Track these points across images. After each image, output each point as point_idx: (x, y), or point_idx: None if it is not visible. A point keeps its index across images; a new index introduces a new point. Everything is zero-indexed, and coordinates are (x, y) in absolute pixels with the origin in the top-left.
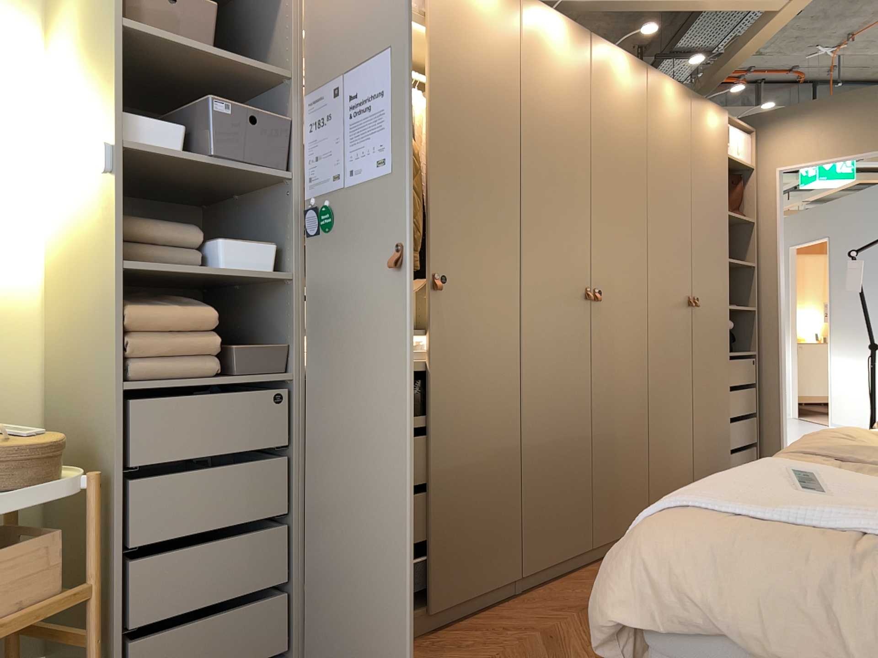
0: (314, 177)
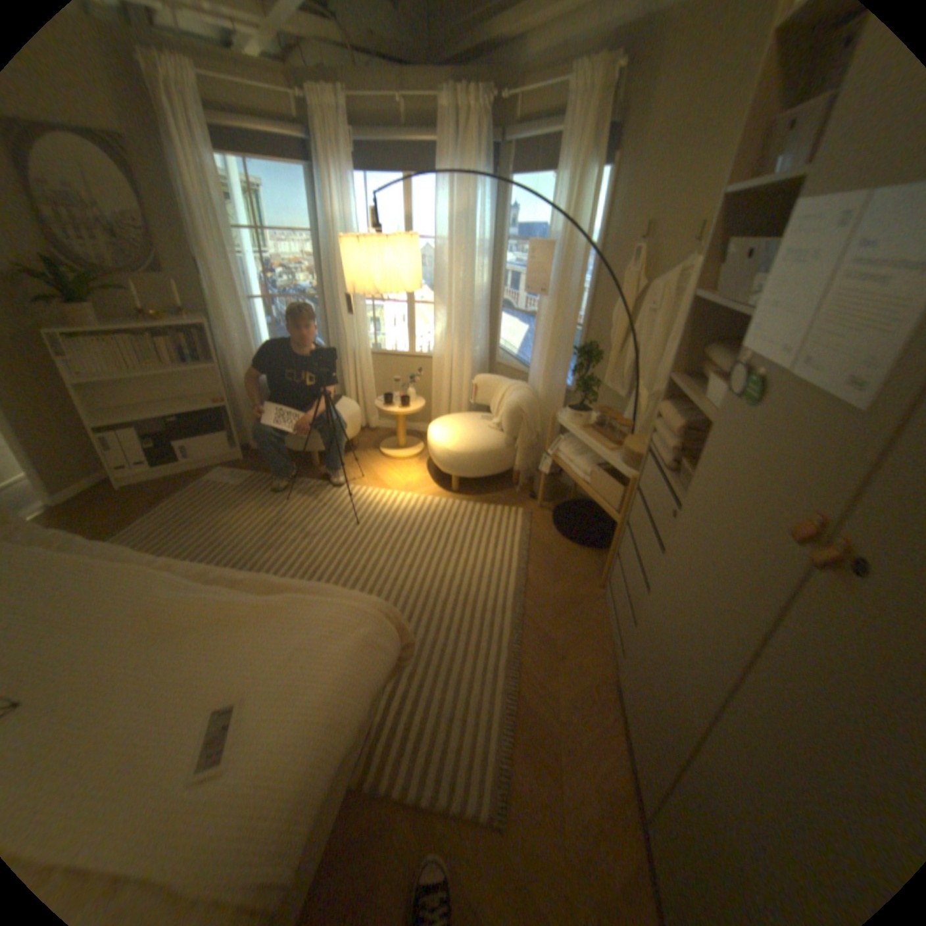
0: (767, 319)
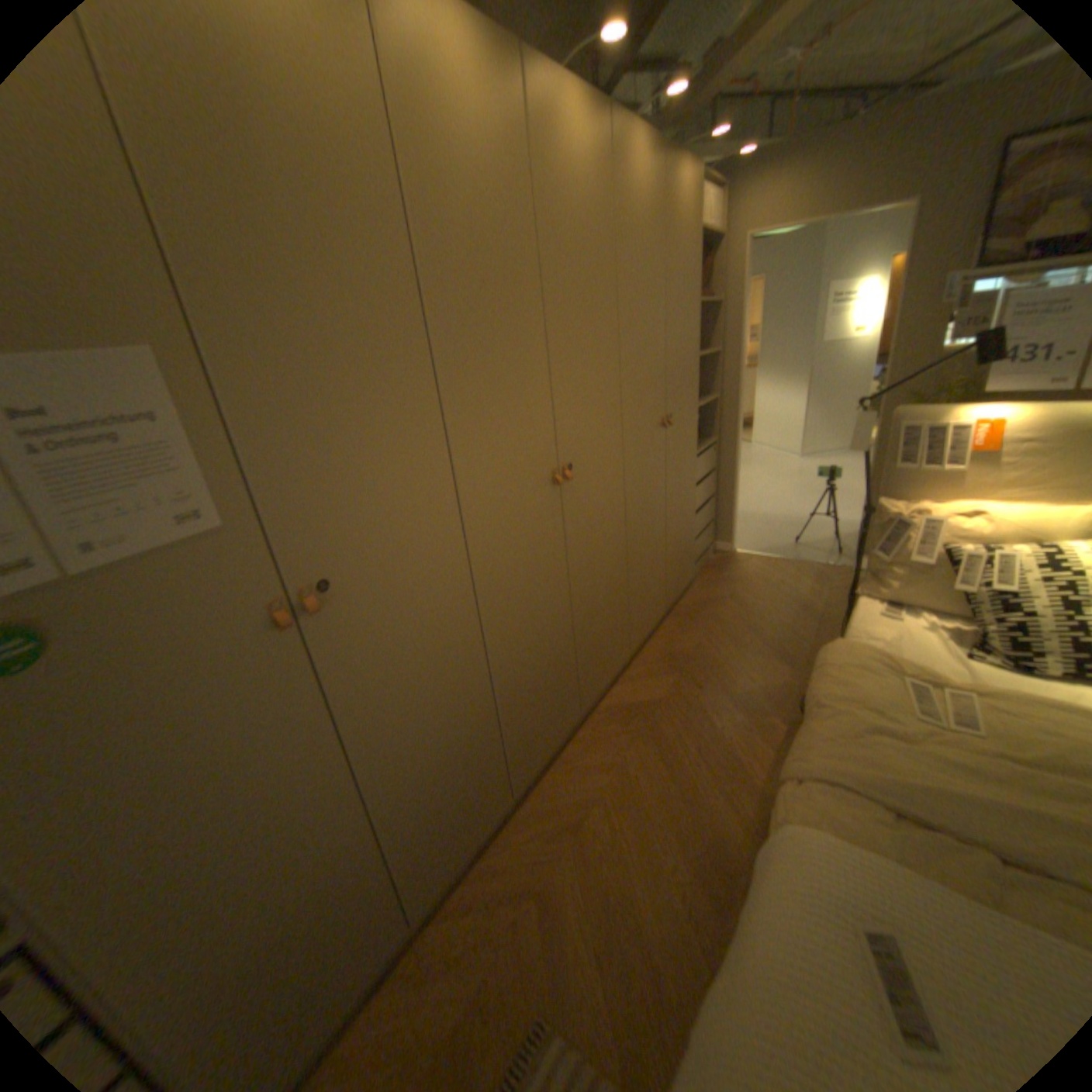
0: None
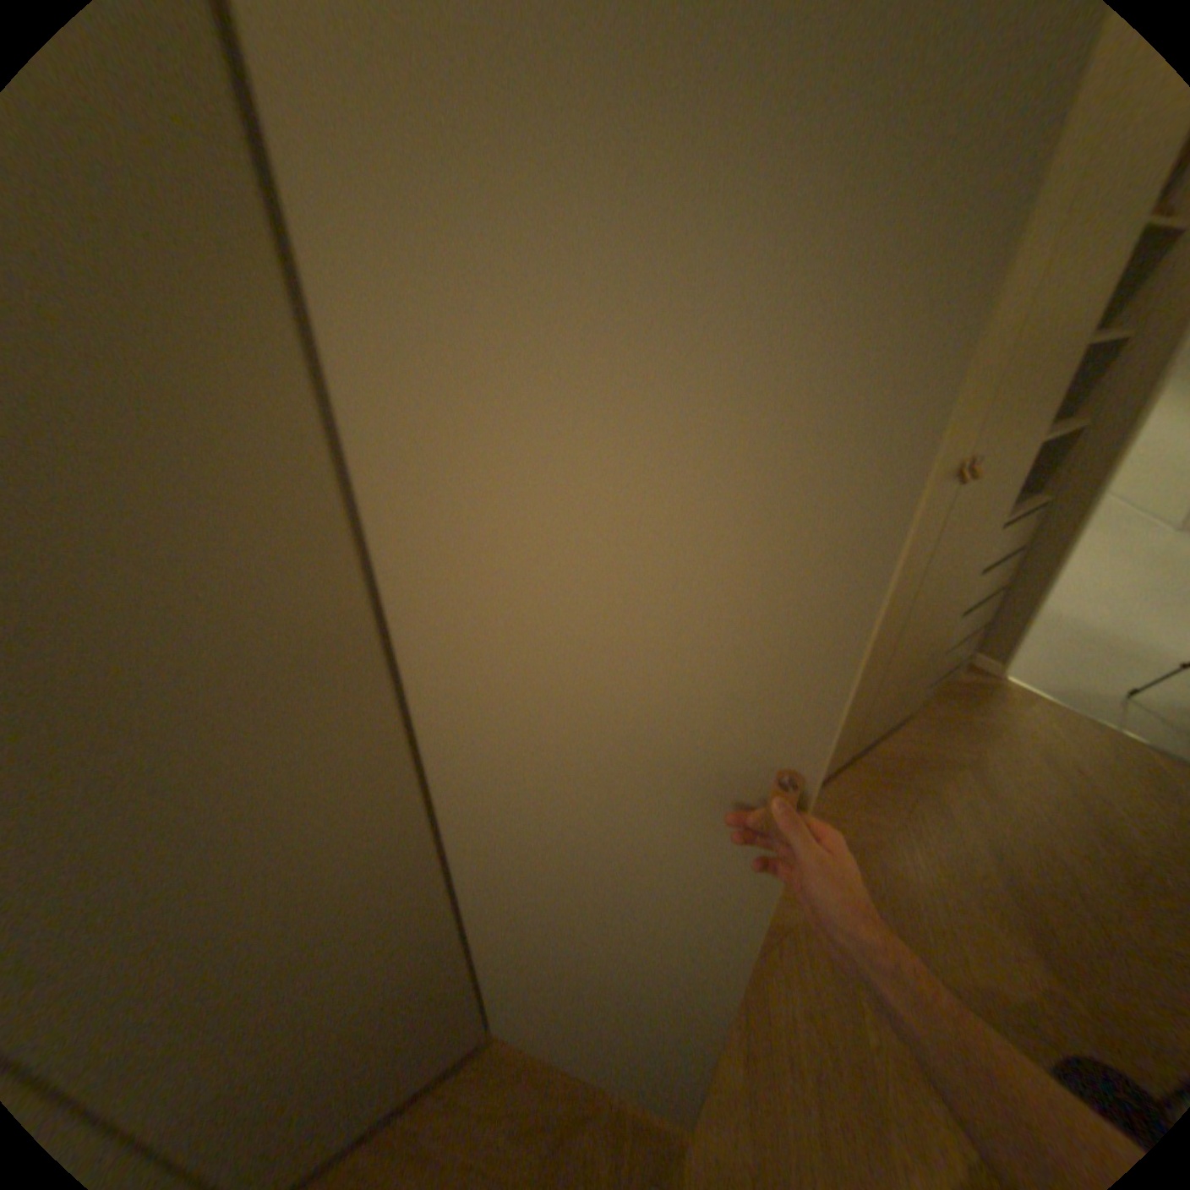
0: None
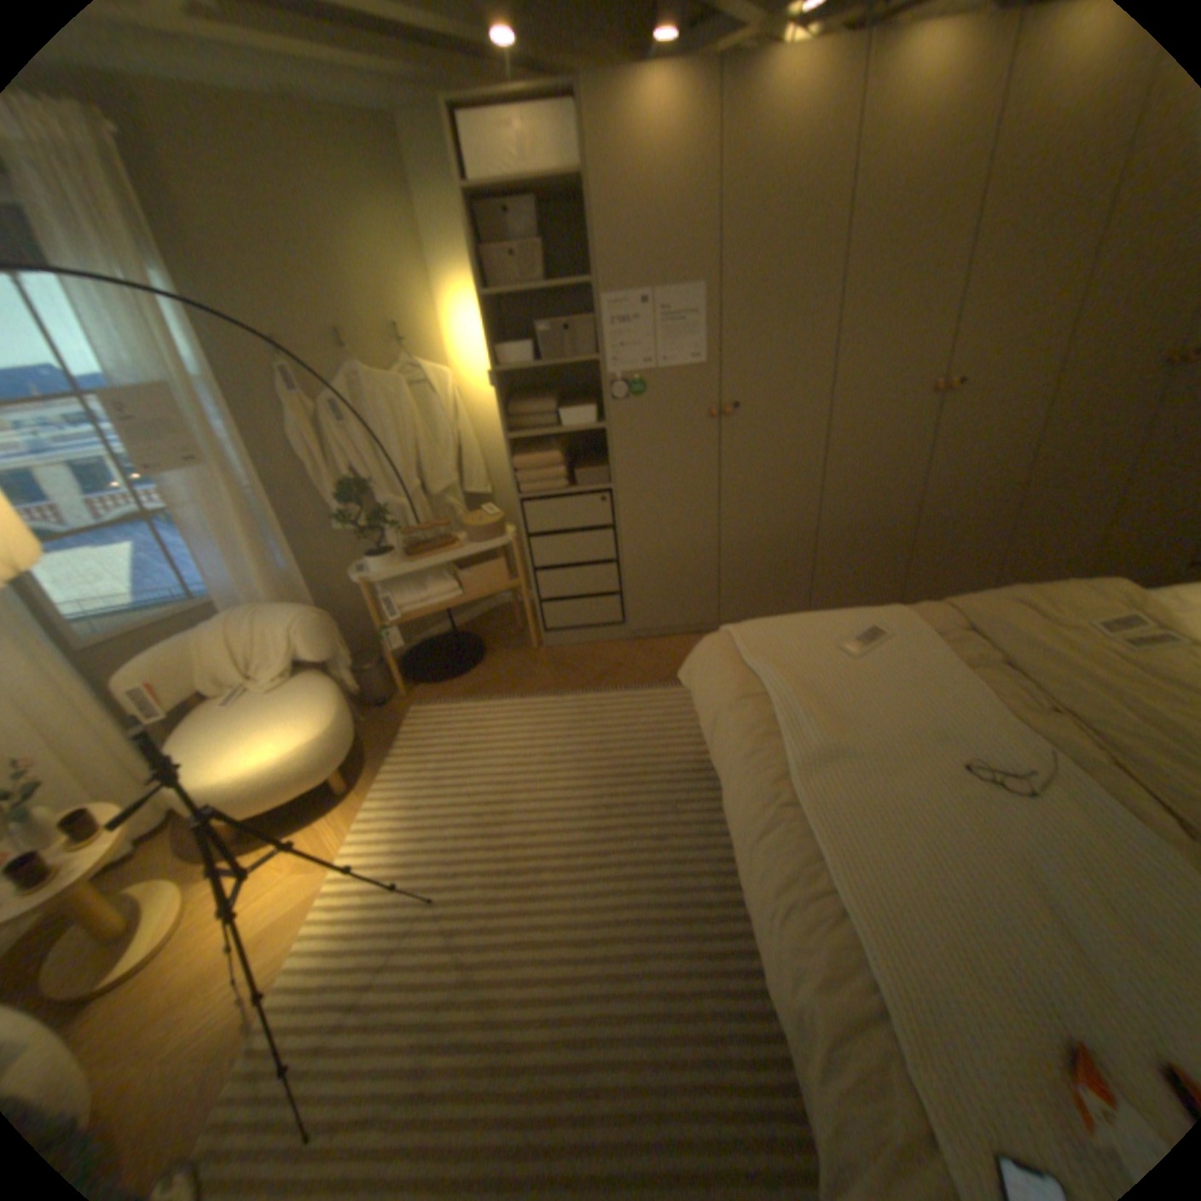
0: (617, 354)
